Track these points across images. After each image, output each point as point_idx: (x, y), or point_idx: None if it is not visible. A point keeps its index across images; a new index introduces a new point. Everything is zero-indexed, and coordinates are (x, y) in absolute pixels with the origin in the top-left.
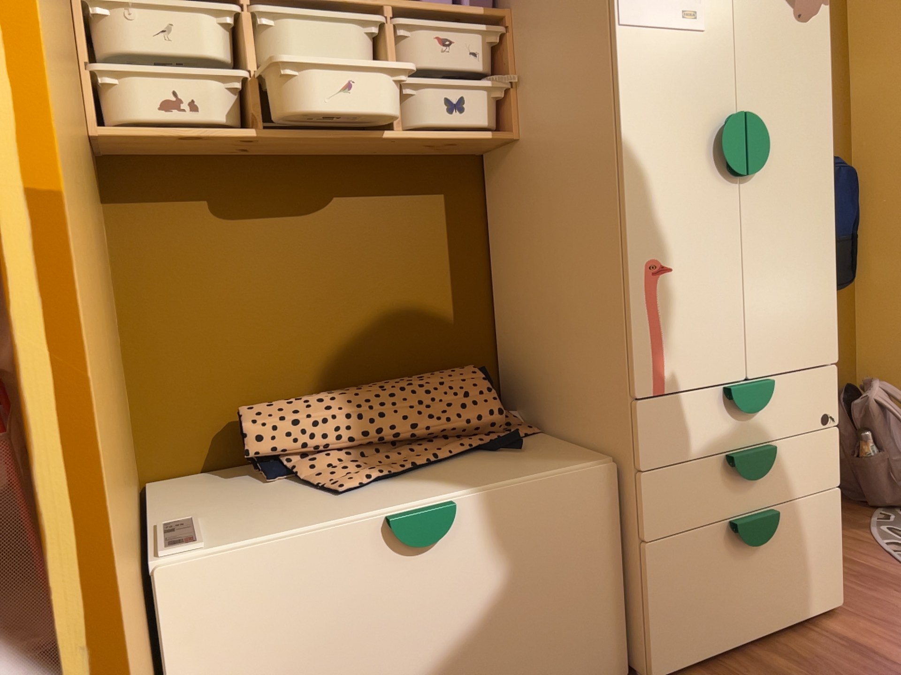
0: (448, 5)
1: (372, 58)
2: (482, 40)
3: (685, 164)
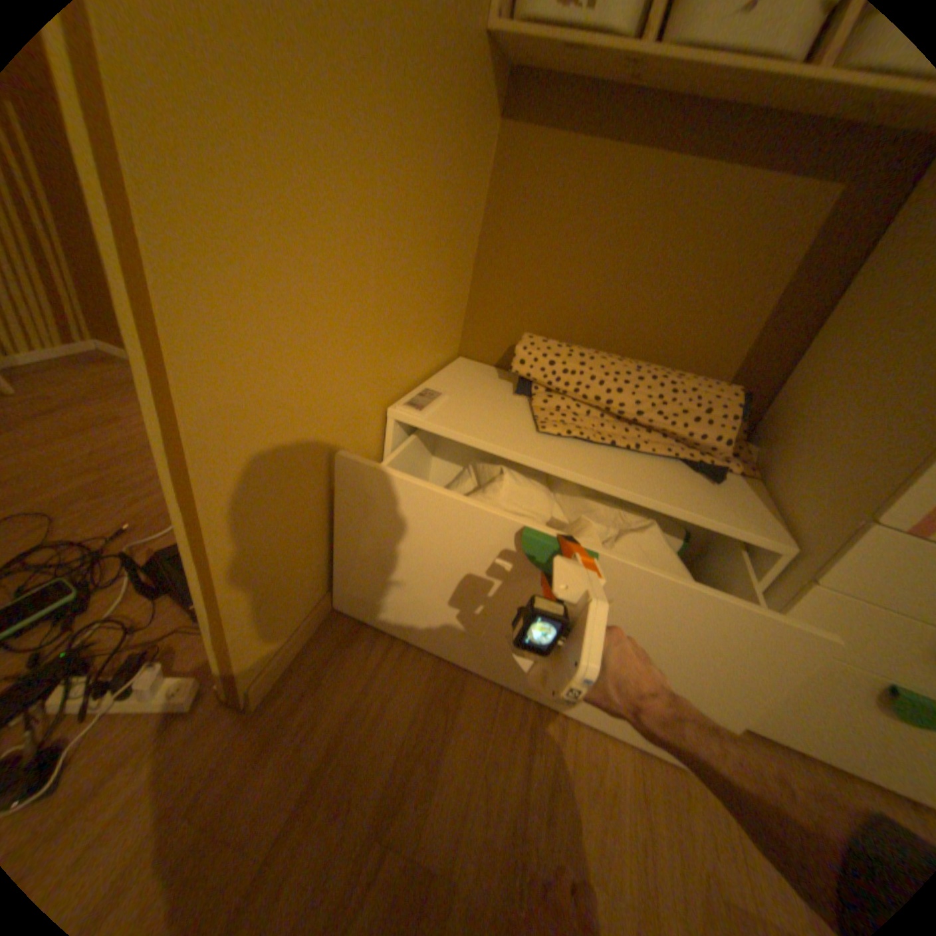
0: None
1: None
2: None
3: None
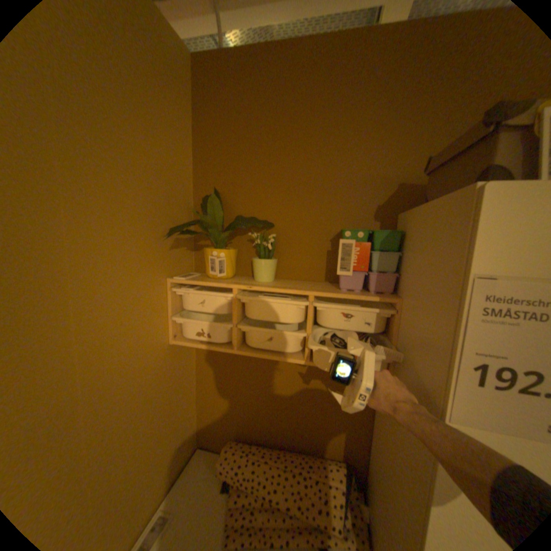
0: (353, 294)
1: (300, 318)
2: (373, 318)
3: None
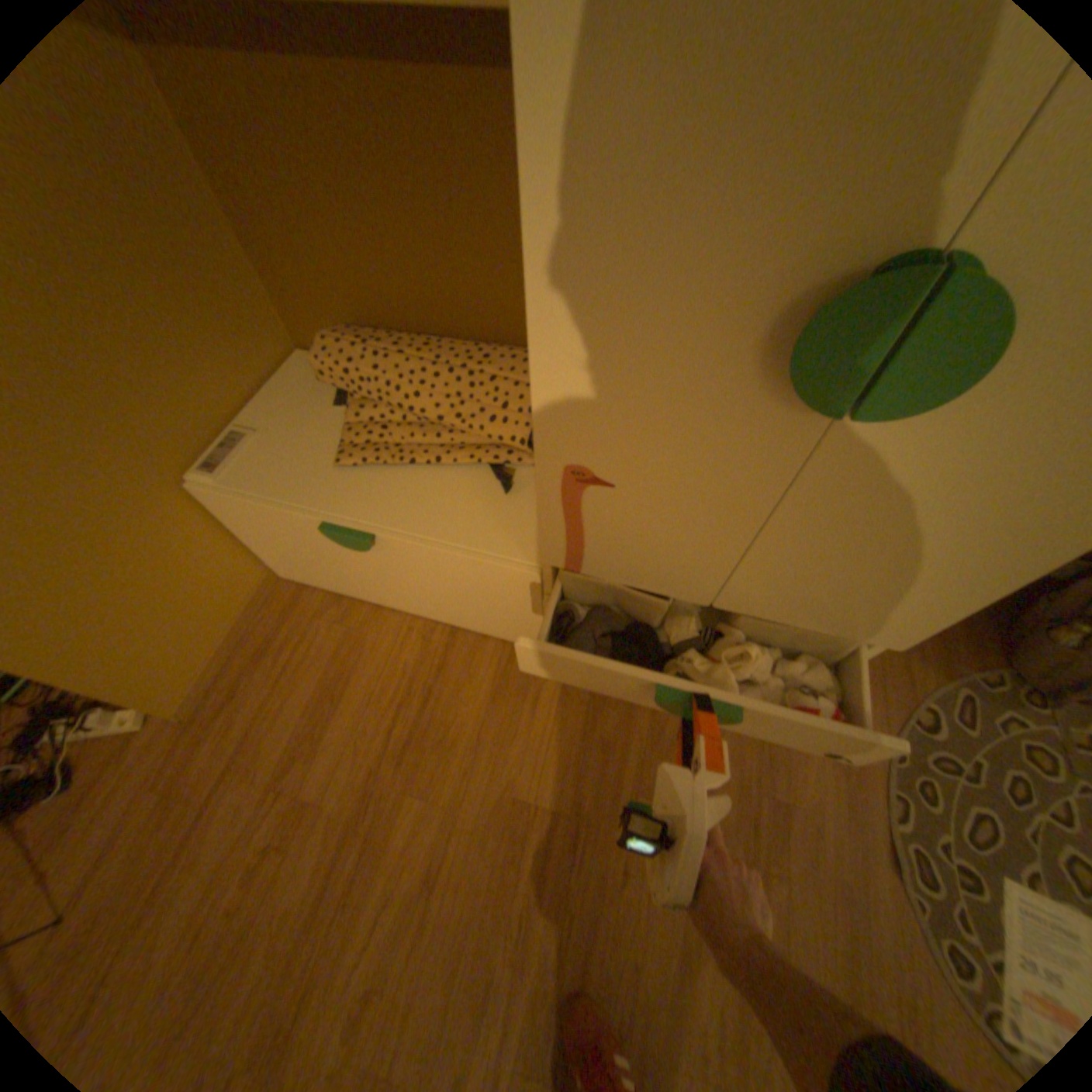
0: None
1: None
2: None
3: (691, 347)
